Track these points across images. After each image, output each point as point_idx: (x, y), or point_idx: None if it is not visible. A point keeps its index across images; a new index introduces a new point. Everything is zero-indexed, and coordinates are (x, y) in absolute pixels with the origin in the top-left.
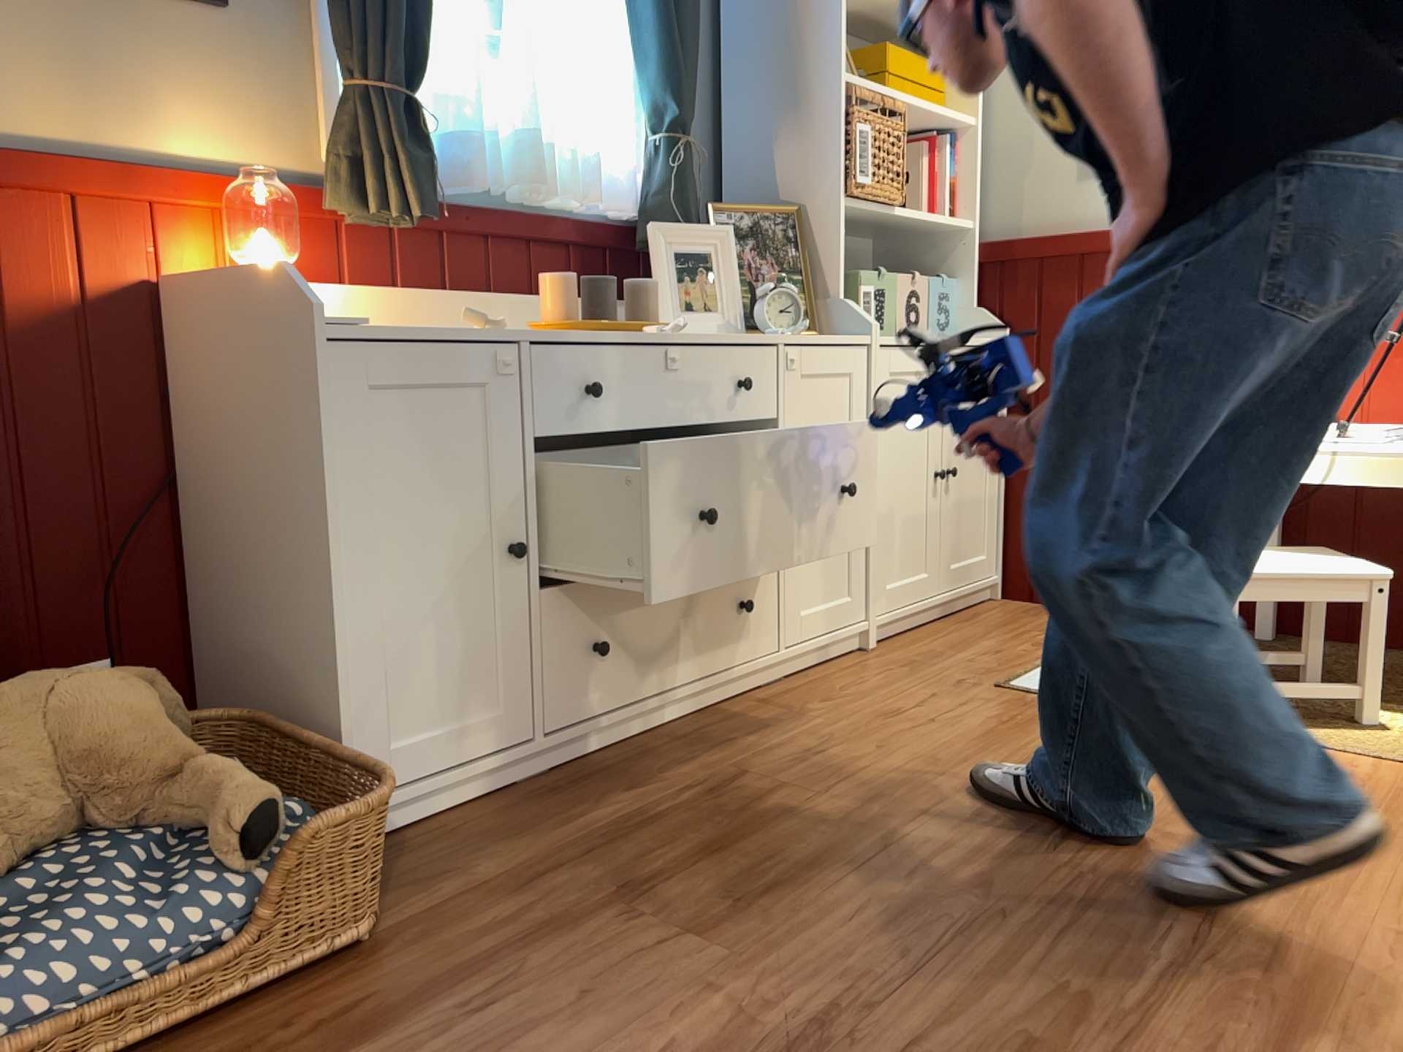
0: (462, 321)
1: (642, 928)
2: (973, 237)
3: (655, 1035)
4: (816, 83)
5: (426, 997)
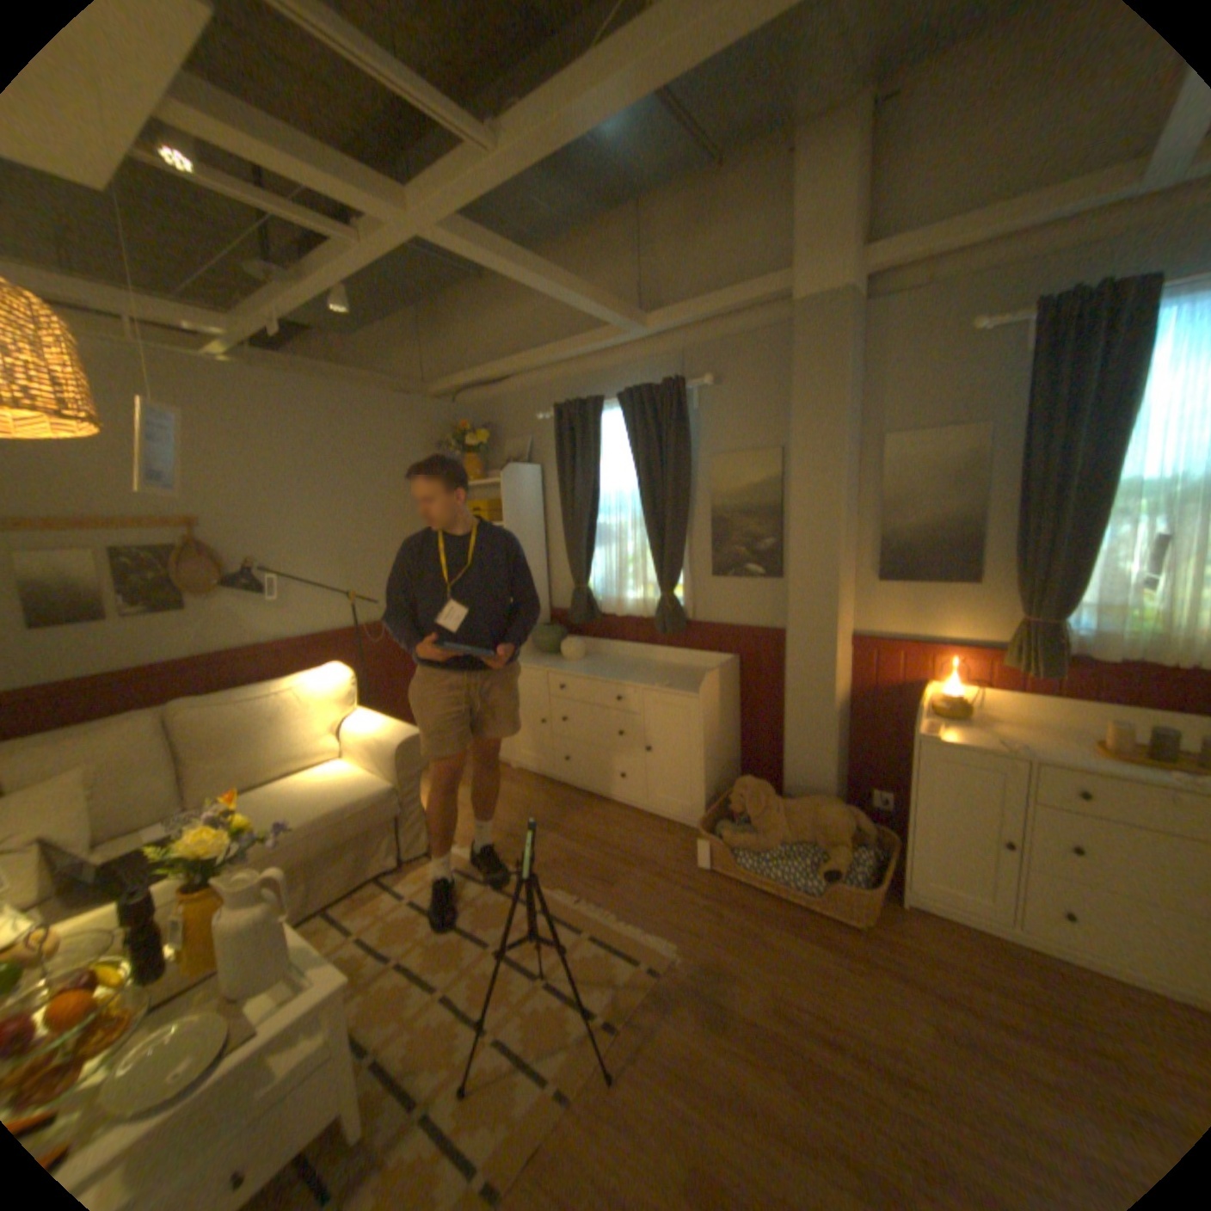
0: (1003, 744)
1: (929, 1012)
2: None
3: (870, 1027)
4: None
5: (850, 957)
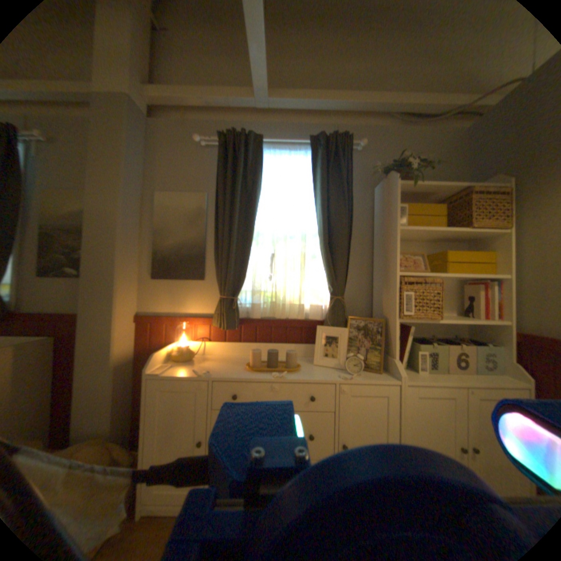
0: (197, 372)
1: None
2: (512, 329)
3: None
4: (392, 275)
5: None
